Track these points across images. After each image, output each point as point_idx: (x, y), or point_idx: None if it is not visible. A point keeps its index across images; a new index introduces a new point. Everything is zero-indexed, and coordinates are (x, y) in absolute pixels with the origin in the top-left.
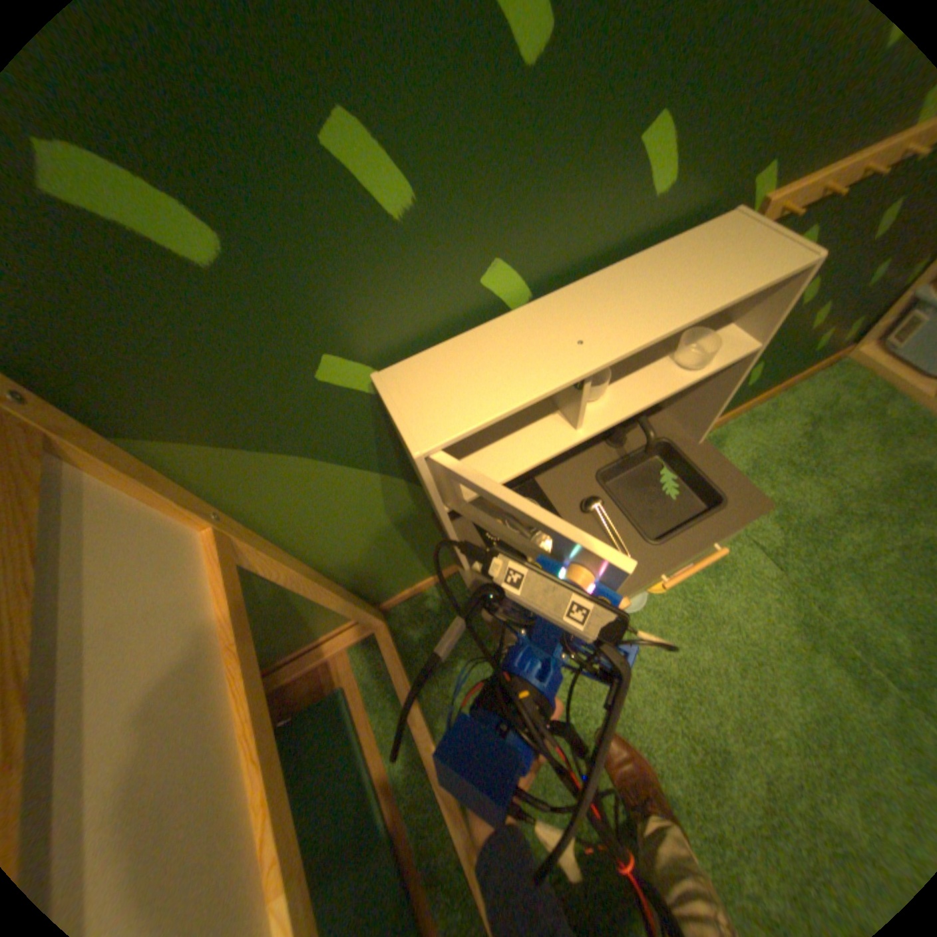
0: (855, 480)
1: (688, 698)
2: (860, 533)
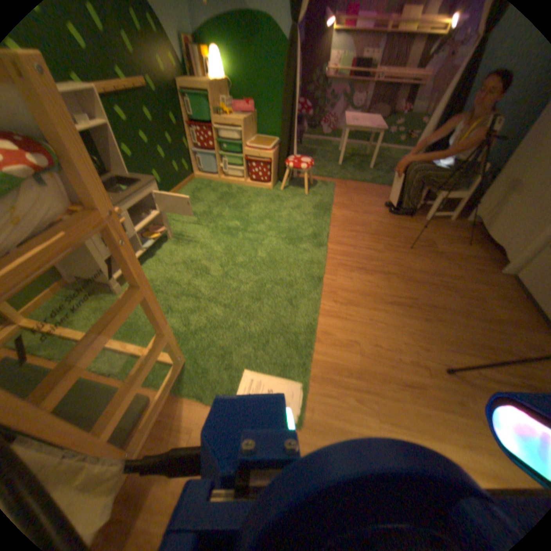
0: (207, 199)
1: (185, 262)
2: (214, 208)
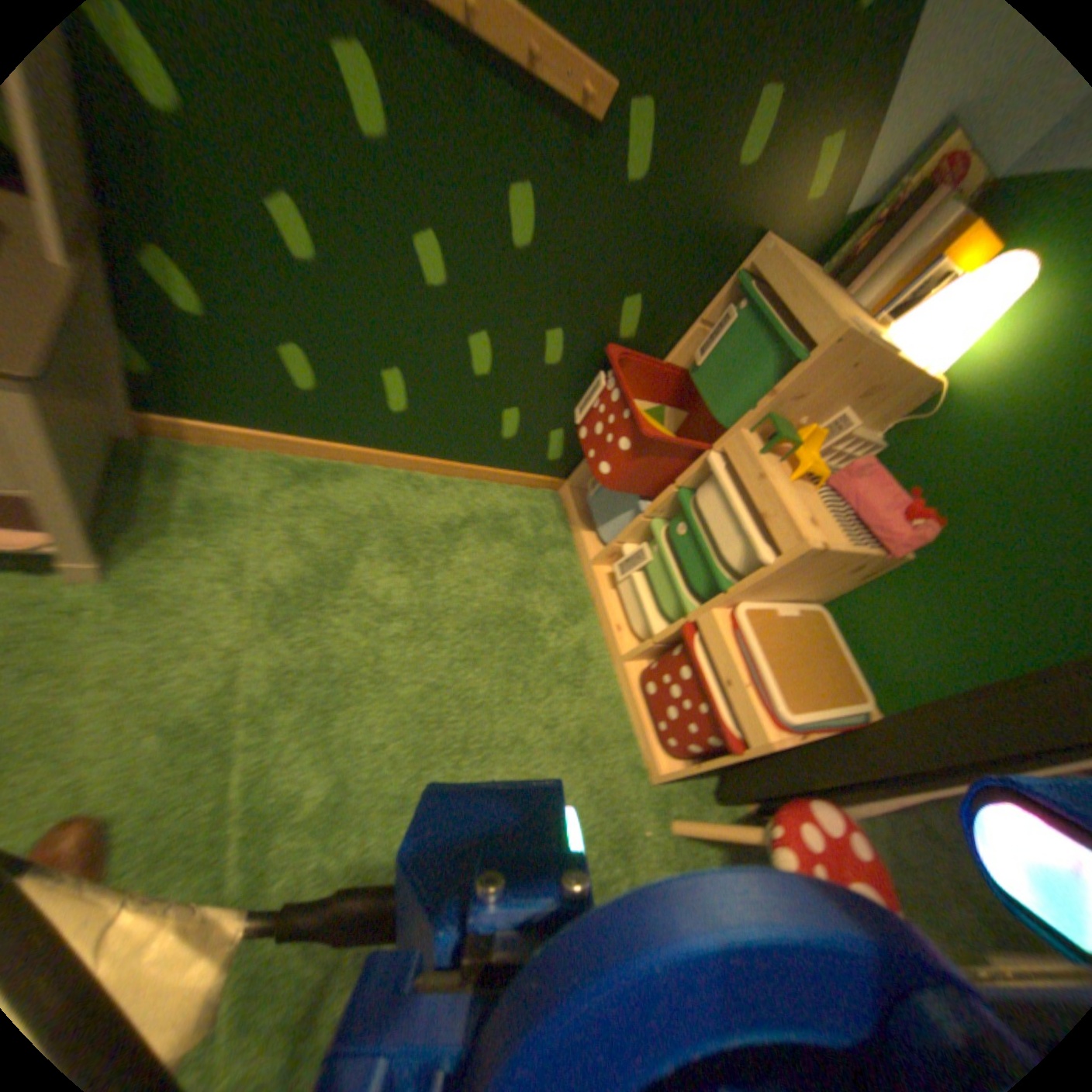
0: (455, 590)
1: None
2: (403, 643)
